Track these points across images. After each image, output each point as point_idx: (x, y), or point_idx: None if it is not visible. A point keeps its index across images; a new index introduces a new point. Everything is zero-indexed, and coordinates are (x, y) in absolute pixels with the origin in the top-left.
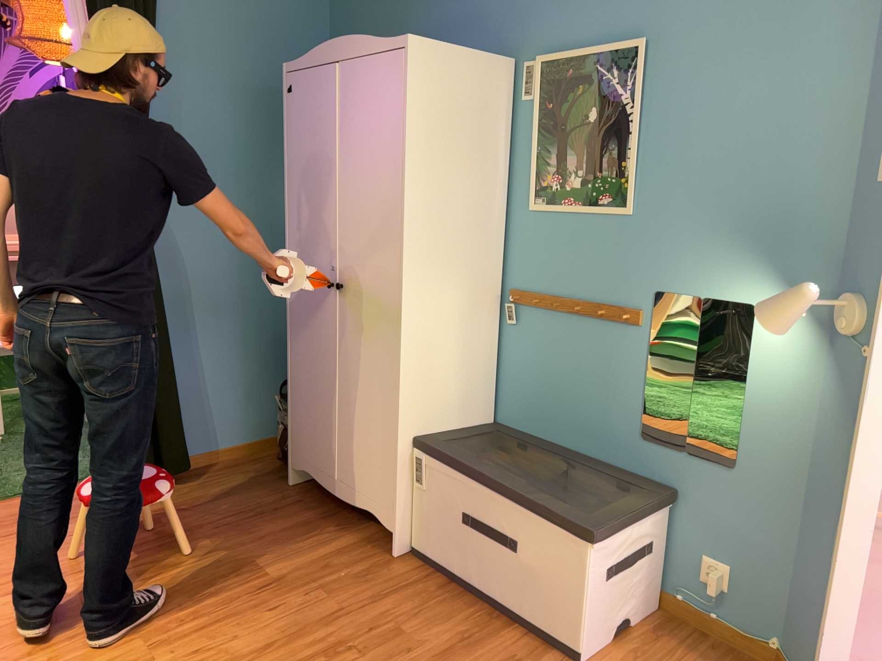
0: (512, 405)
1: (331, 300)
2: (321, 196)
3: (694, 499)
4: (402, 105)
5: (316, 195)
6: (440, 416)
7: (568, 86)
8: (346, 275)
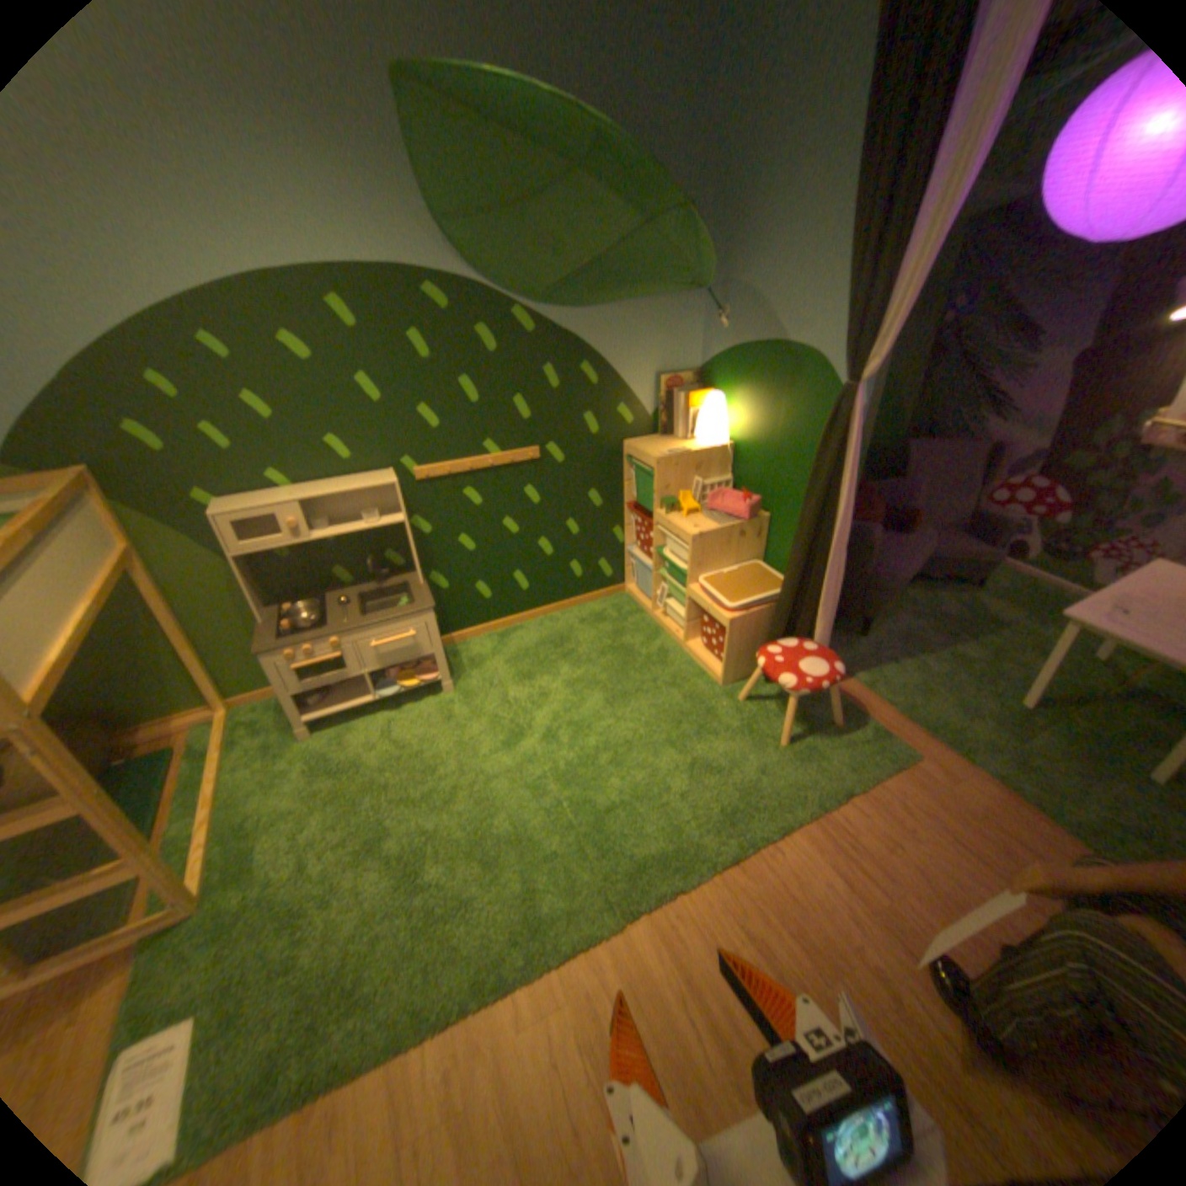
0: None
1: None
2: None
3: None
4: None
5: None
6: None
7: None
8: None
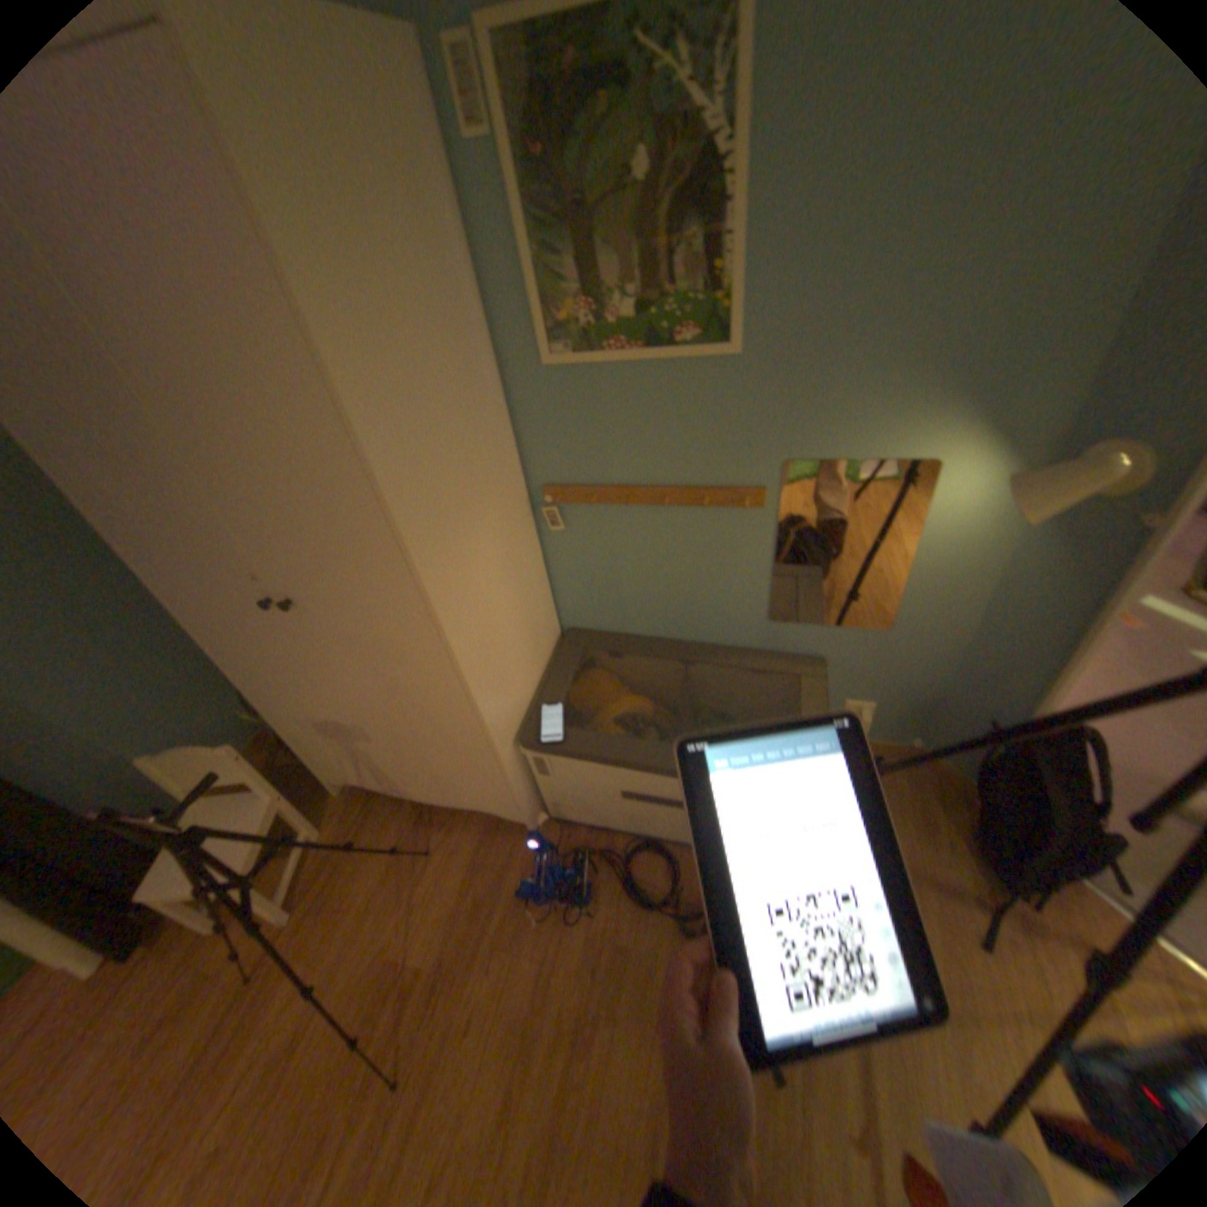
0: (582, 616)
1: (283, 621)
2: (139, 461)
3: (837, 663)
4: (255, 233)
5: (125, 461)
6: (525, 689)
7: (572, 94)
8: (286, 578)
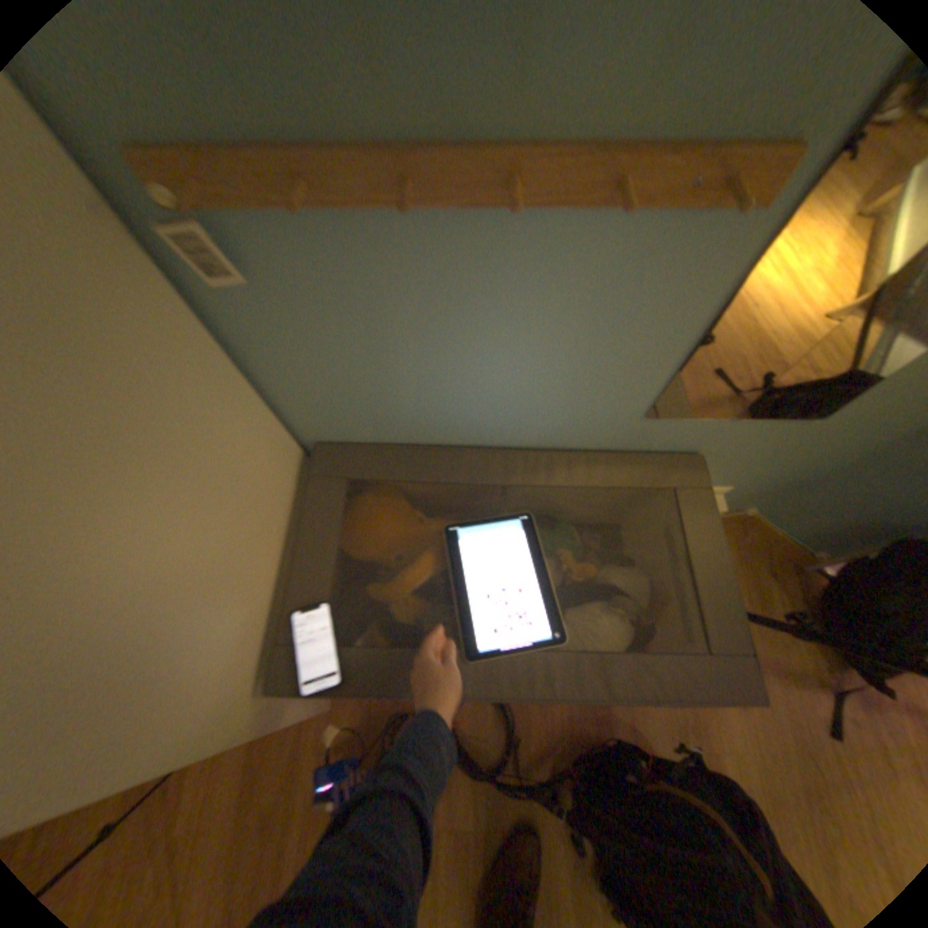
0: (334, 426)
1: None
2: None
3: (717, 456)
4: None
5: None
6: (254, 598)
7: None
8: None
